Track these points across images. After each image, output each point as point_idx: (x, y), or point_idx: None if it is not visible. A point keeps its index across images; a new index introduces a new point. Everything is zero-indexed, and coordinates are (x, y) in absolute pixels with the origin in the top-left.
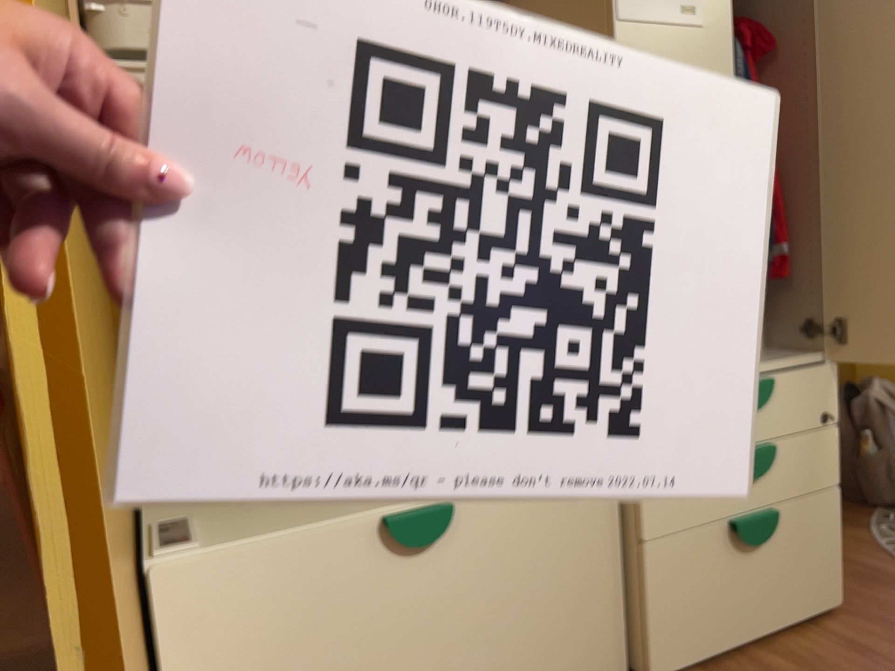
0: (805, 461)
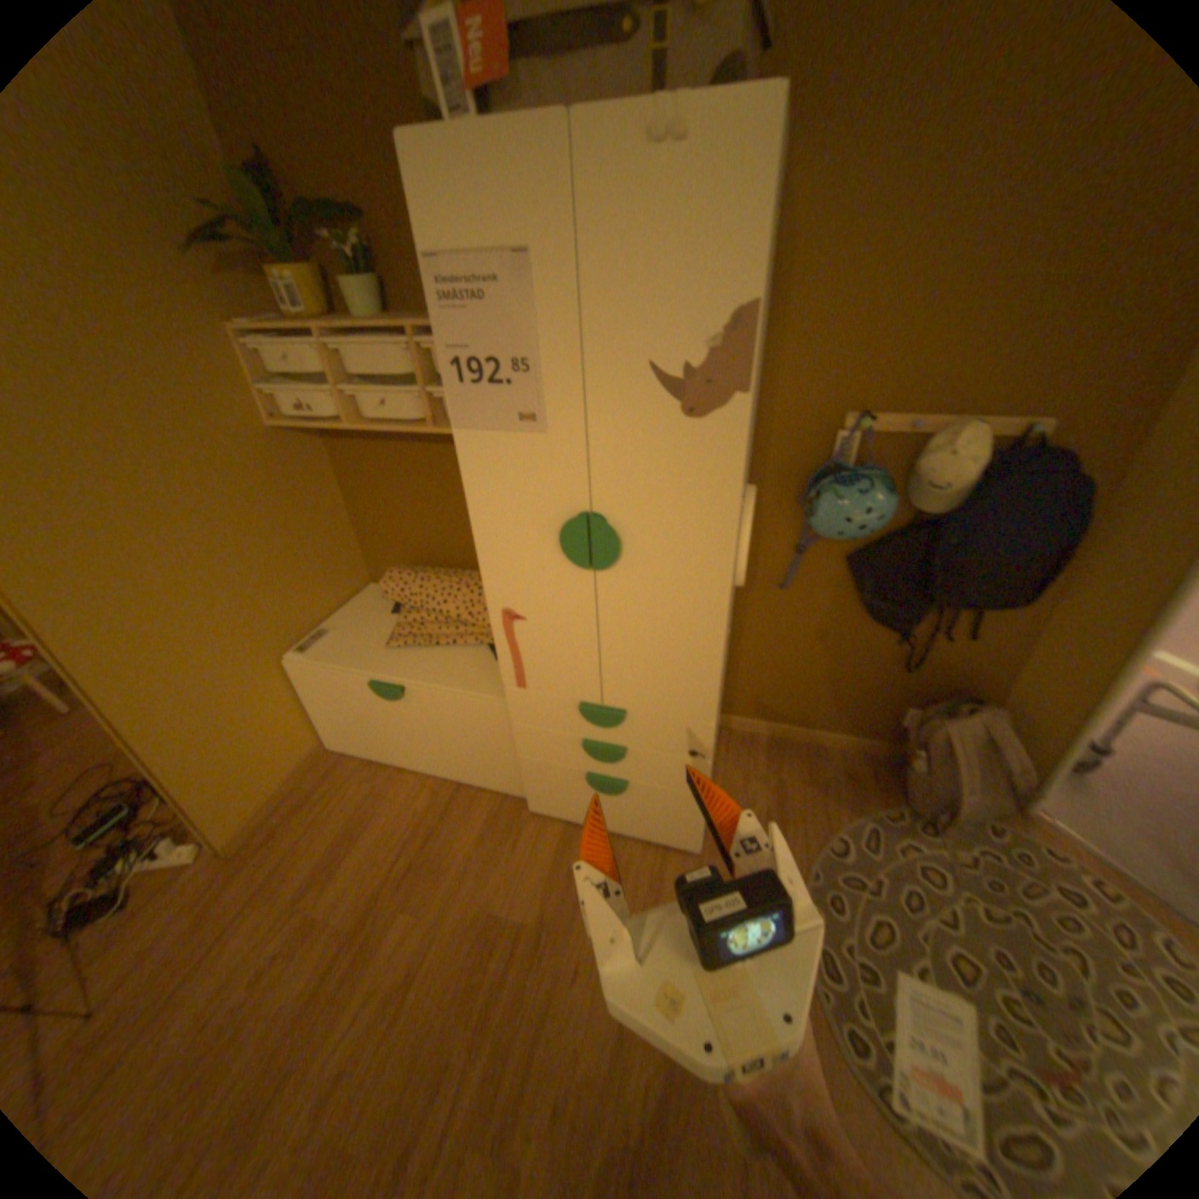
0: (665, 771)
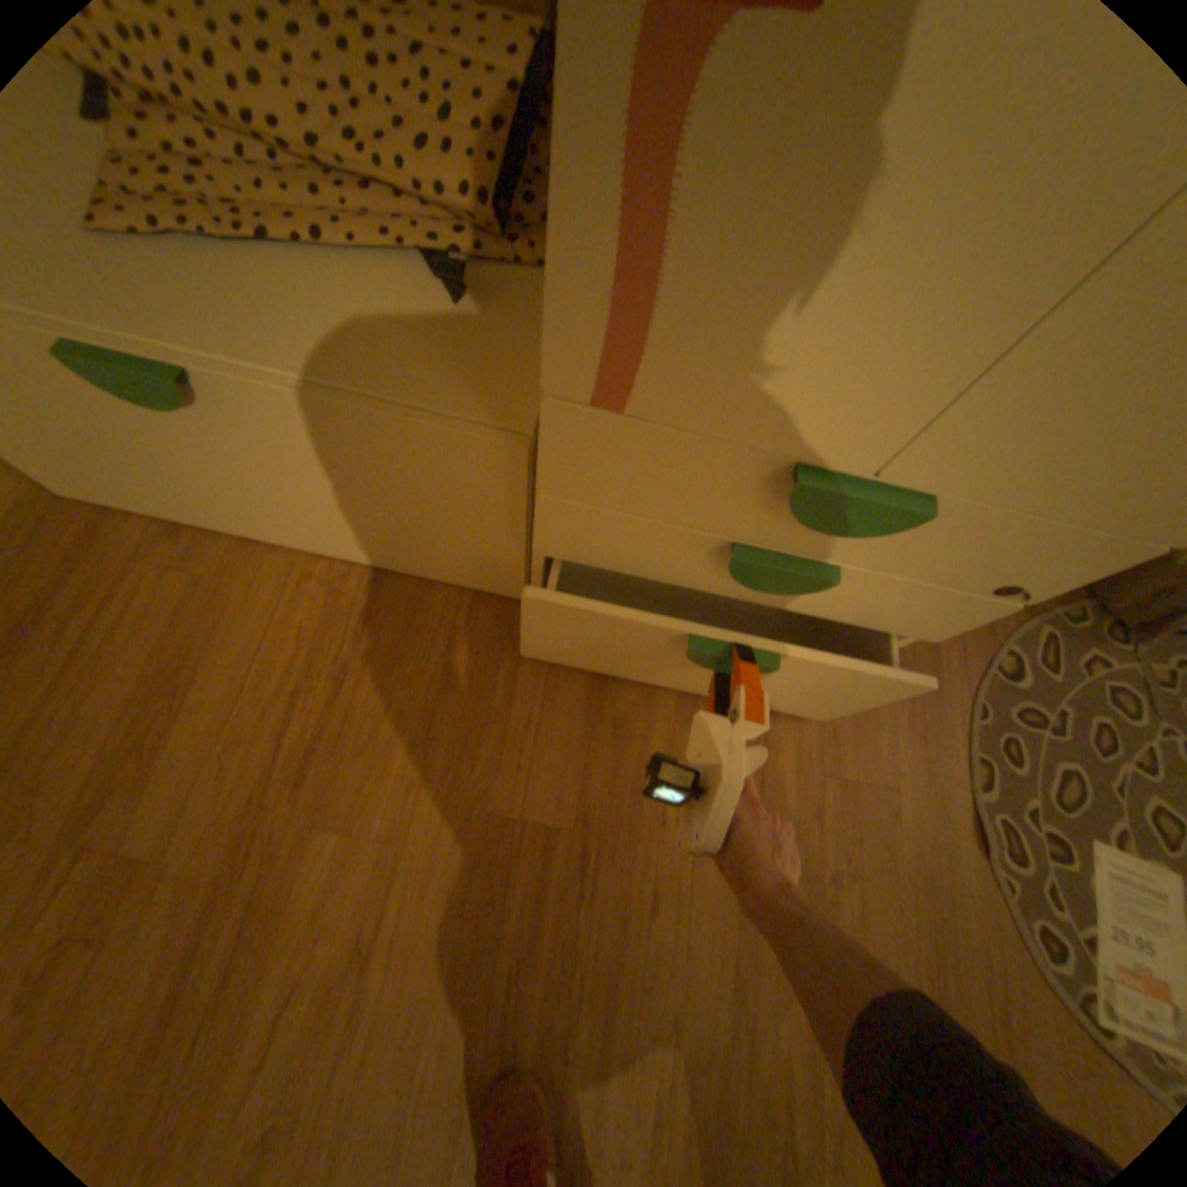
0: (892, 605)
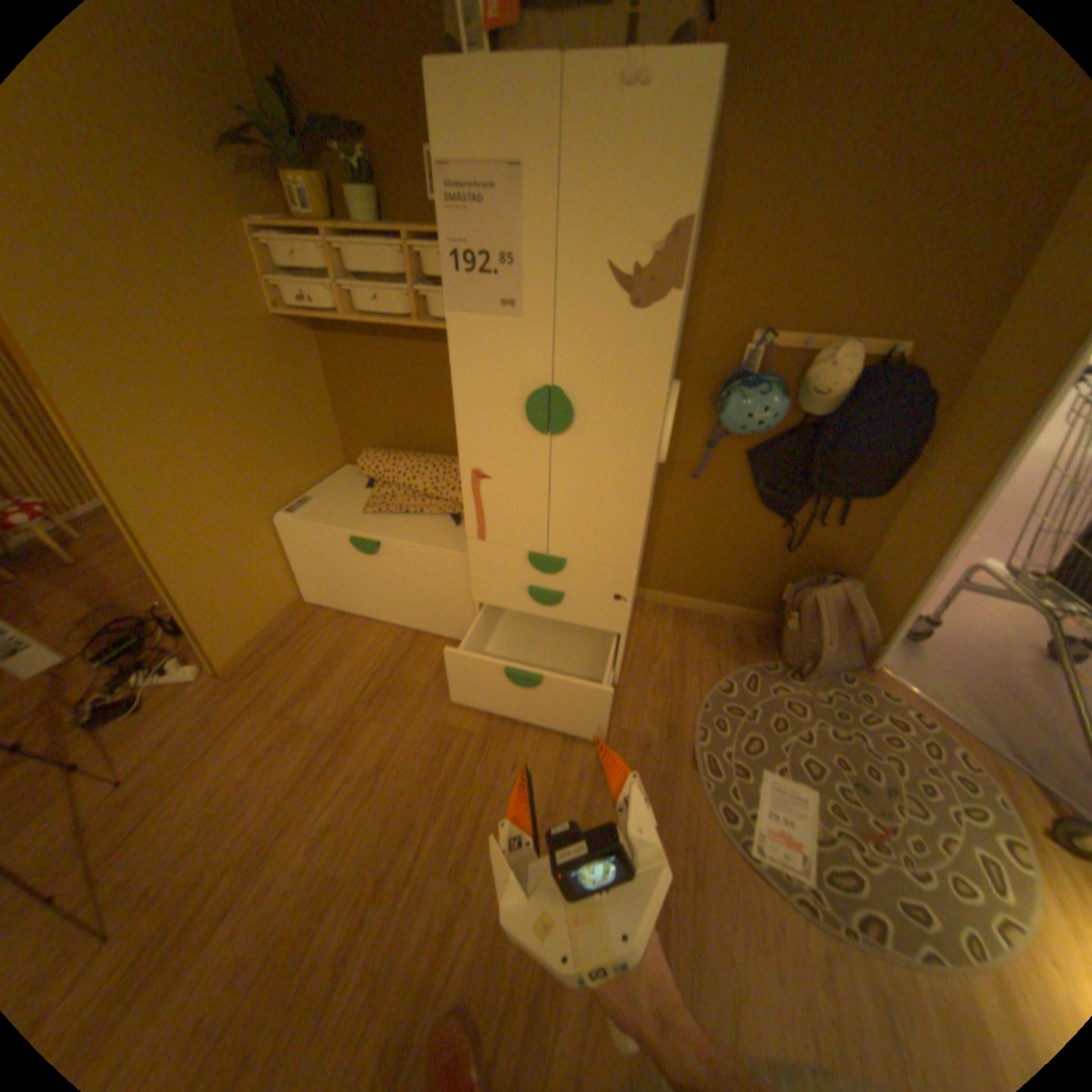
0: (592, 613)
